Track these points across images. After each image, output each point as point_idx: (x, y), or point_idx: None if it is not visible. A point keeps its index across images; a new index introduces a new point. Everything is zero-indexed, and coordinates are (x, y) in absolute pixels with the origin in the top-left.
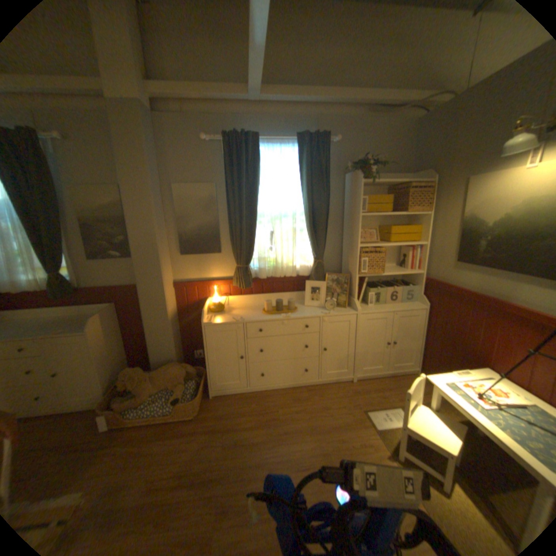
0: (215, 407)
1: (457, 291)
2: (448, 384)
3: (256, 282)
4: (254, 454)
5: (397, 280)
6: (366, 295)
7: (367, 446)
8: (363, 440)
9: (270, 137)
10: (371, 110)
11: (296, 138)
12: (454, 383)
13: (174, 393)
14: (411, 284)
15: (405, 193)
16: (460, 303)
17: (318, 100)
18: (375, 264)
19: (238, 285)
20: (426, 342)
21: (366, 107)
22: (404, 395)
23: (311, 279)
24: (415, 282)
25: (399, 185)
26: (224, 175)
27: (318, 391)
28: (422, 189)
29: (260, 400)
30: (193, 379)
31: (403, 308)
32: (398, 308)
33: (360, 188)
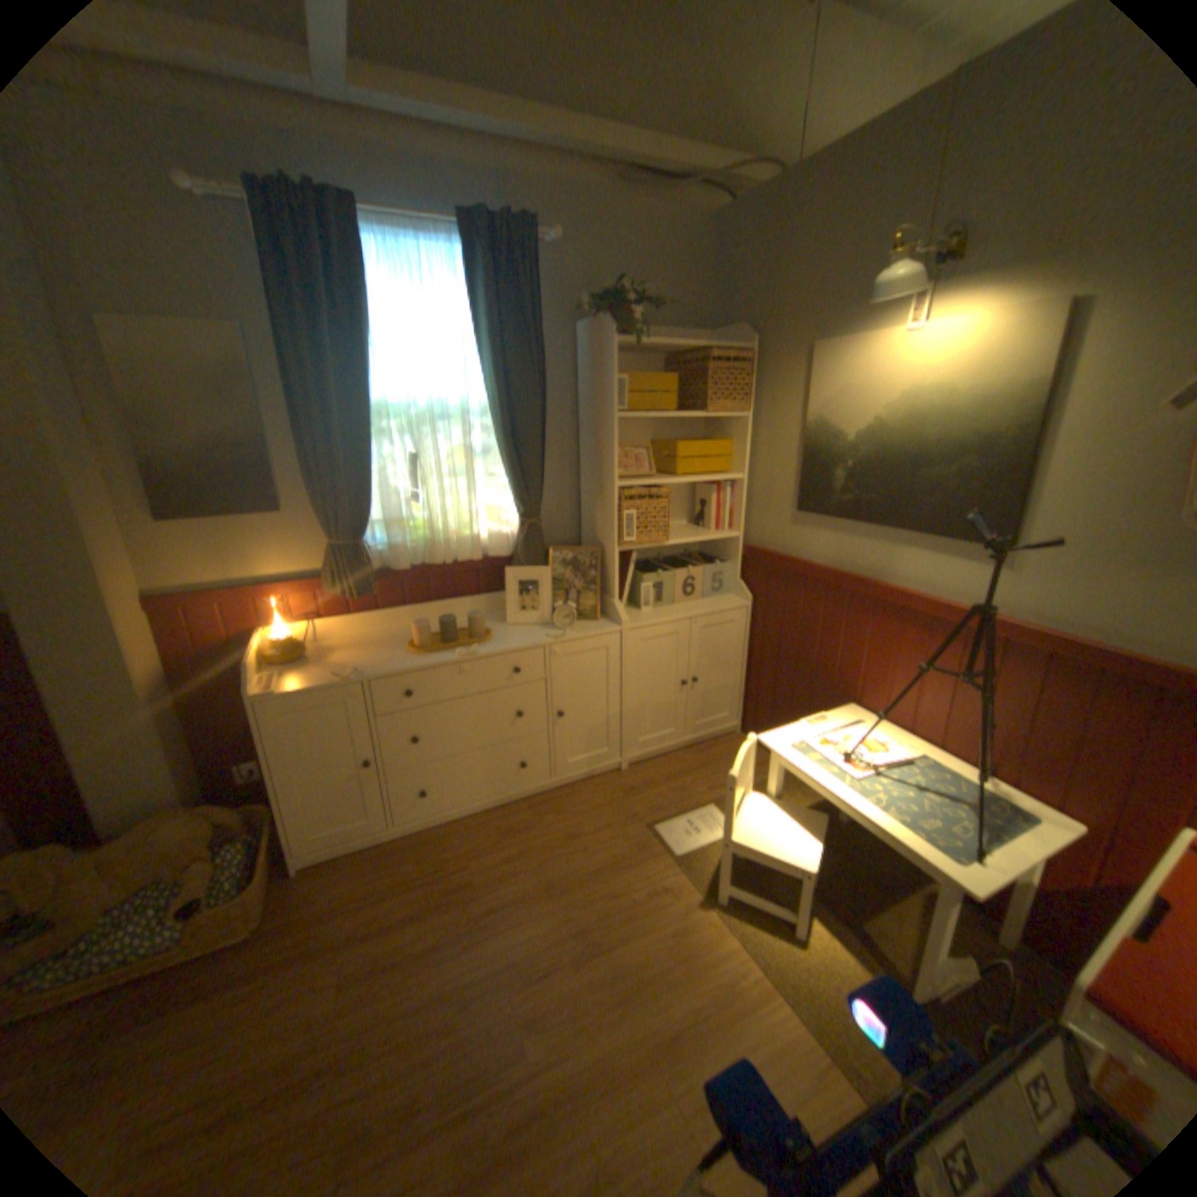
0: (309, 895)
1: (798, 568)
2: (795, 746)
3: (387, 580)
4: (421, 978)
5: (691, 555)
6: (635, 589)
7: (658, 893)
8: (650, 883)
9: (387, 212)
10: (623, 178)
11: (456, 222)
12: (803, 741)
13: (184, 888)
14: (716, 560)
15: (700, 372)
16: (804, 592)
17: (504, 133)
18: (650, 524)
19: (338, 592)
20: (748, 670)
21: (611, 169)
22: (715, 777)
23: (517, 563)
24: (724, 557)
25: (688, 354)
26: (267, 301)
27: (552, 805)
28: (731, 365)
29: (424, 852)
30: (238, 841)
31: (705, 609)
32: (697, 611)
33: (612, 356)
